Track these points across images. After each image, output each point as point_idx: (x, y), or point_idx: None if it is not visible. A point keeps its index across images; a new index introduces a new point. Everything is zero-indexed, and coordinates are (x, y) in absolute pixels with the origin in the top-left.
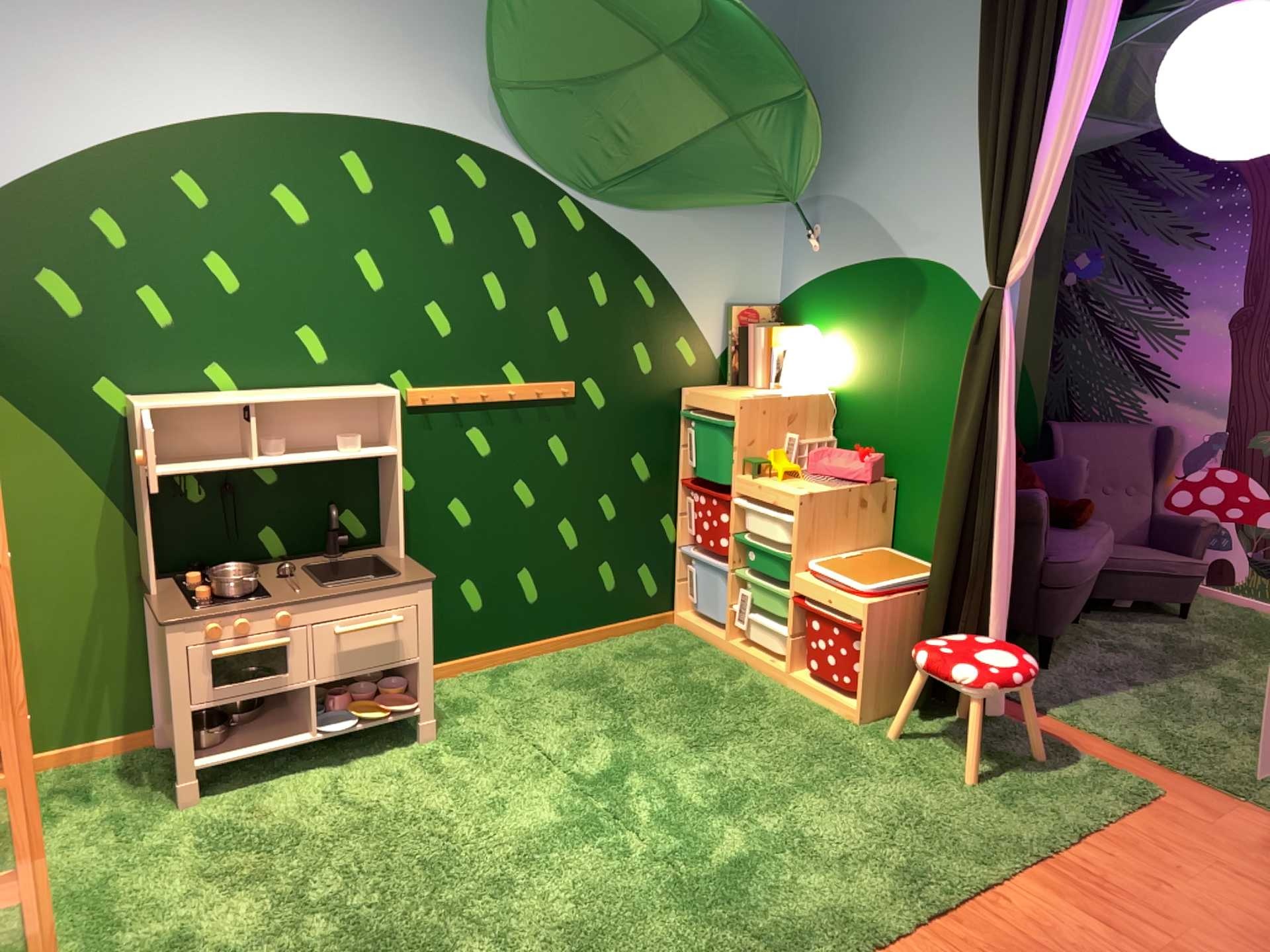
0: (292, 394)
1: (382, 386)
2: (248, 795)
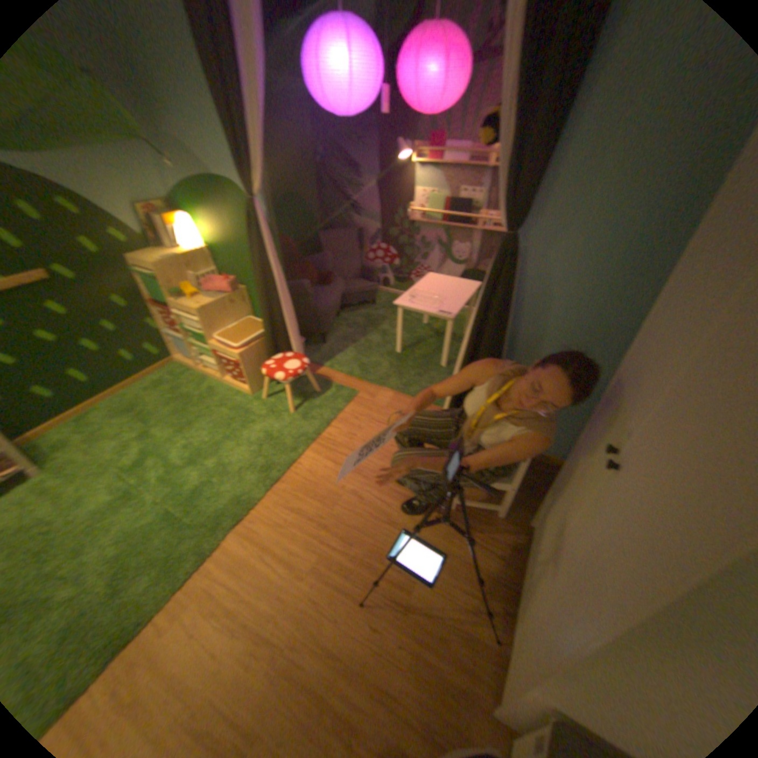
0: None
1: None
2: None
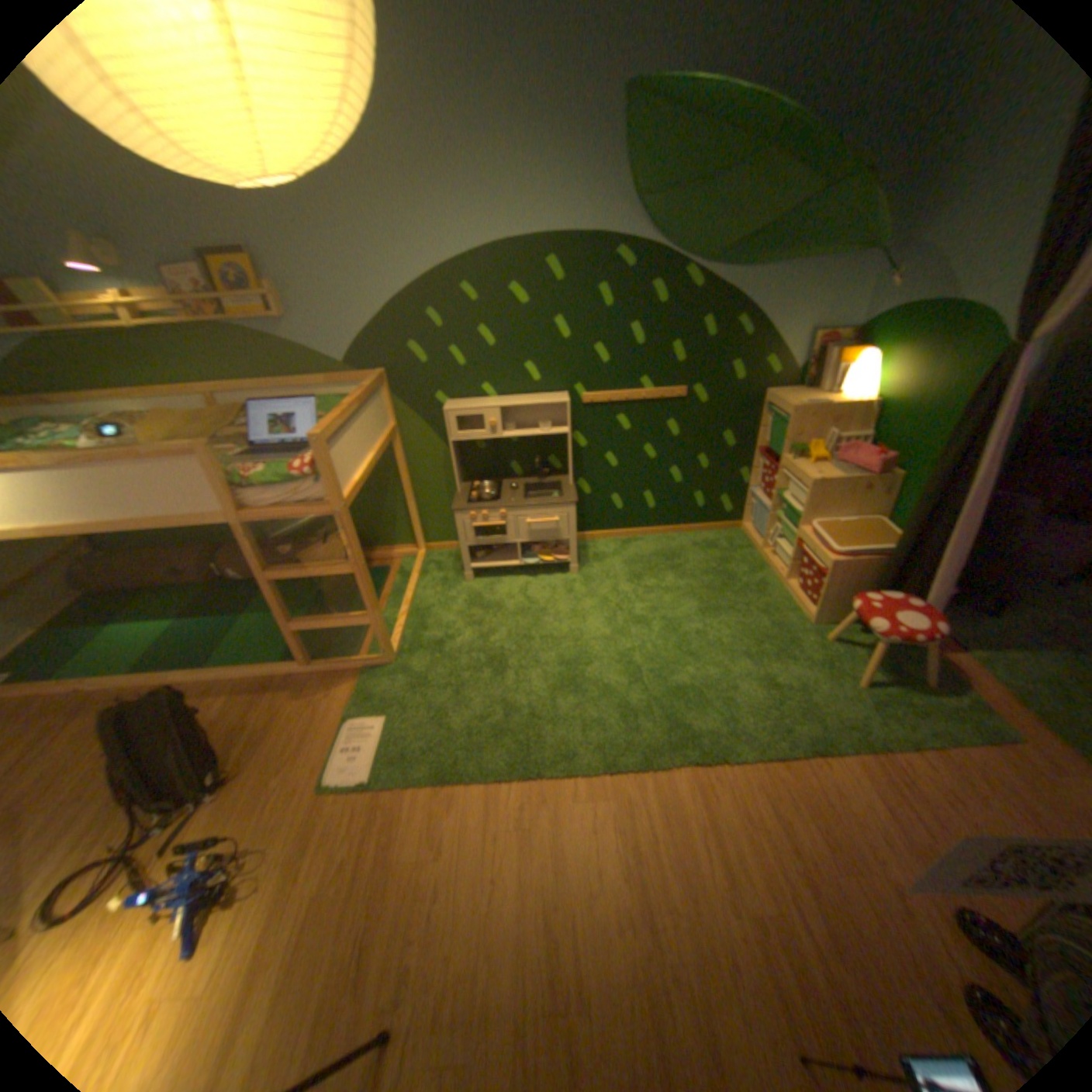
0: (516, 402)
1: (566, 396)
2: (493, 583)
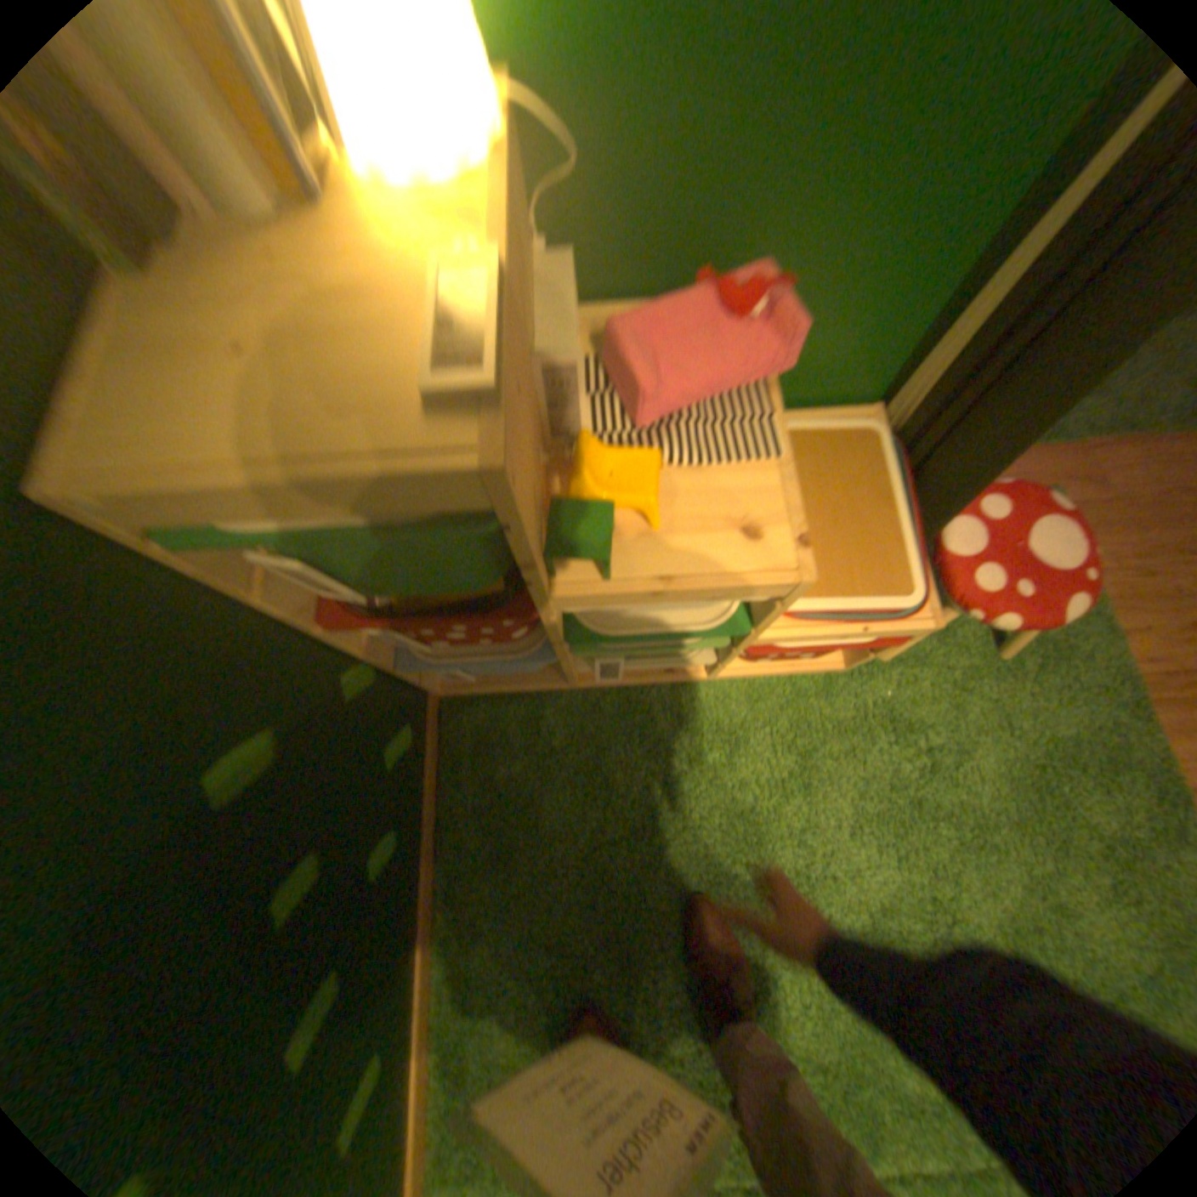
0: None
1: None
2: None
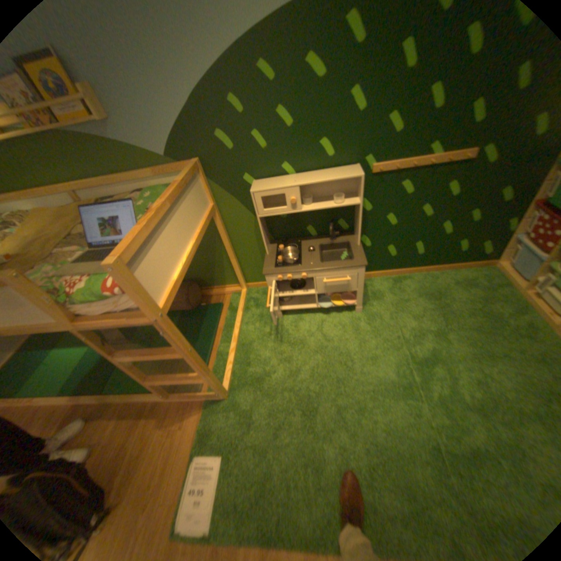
0: (313, 179)
1: (358, 167)
2: (295, 318)
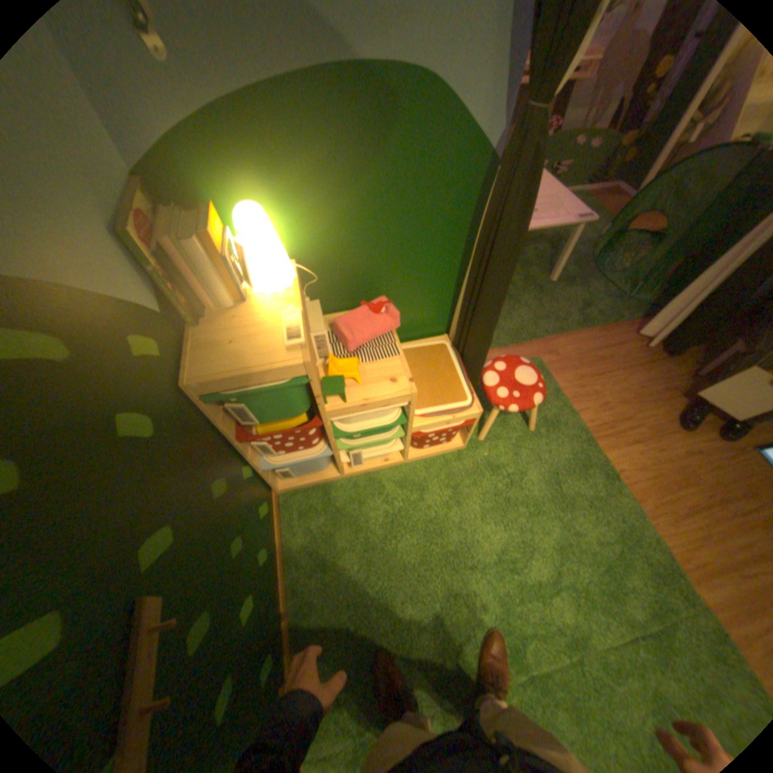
0: None
1: None
2: None
